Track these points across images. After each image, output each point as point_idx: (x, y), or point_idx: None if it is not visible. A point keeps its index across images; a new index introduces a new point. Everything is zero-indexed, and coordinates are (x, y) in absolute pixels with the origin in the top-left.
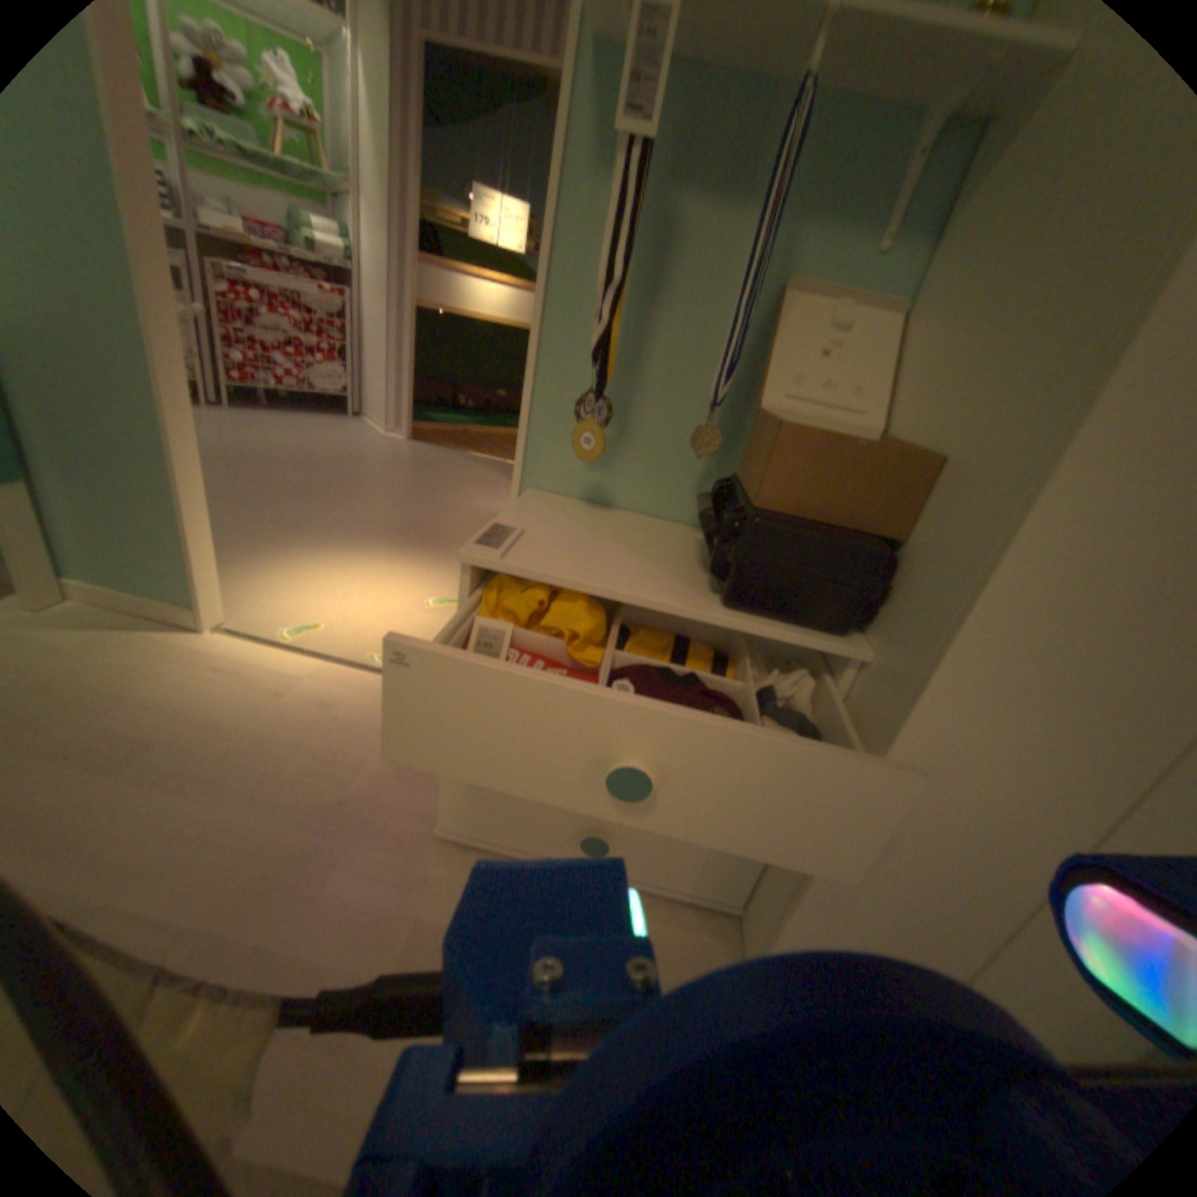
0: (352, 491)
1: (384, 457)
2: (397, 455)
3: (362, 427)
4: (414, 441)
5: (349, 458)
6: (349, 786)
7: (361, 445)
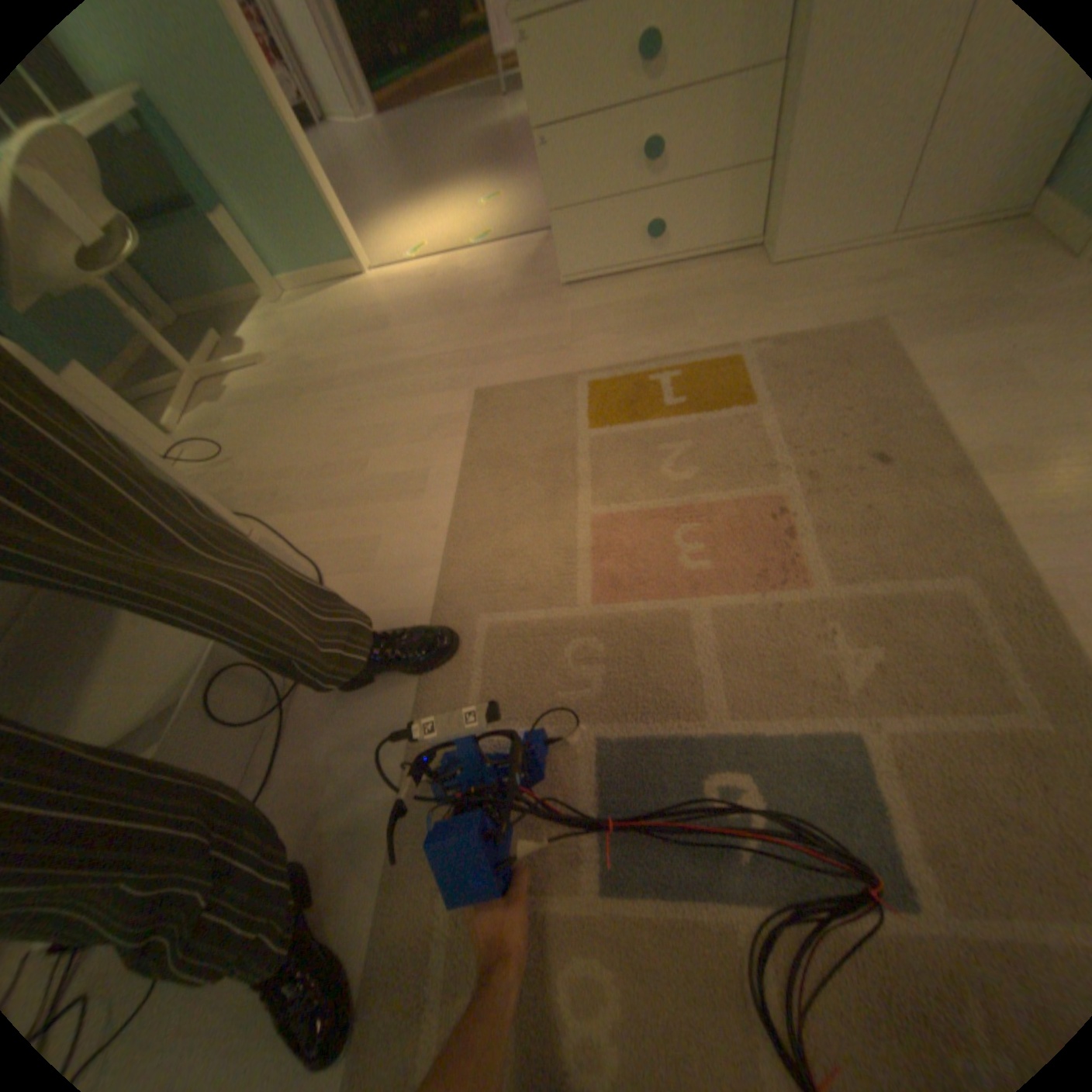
0: (368, 169)
1: (368, 136)
2: (376, 129)
3: (331, 125)
4: (380, 112)
5: (345, 151)
6: (498, 288)
7: (343, 137)
